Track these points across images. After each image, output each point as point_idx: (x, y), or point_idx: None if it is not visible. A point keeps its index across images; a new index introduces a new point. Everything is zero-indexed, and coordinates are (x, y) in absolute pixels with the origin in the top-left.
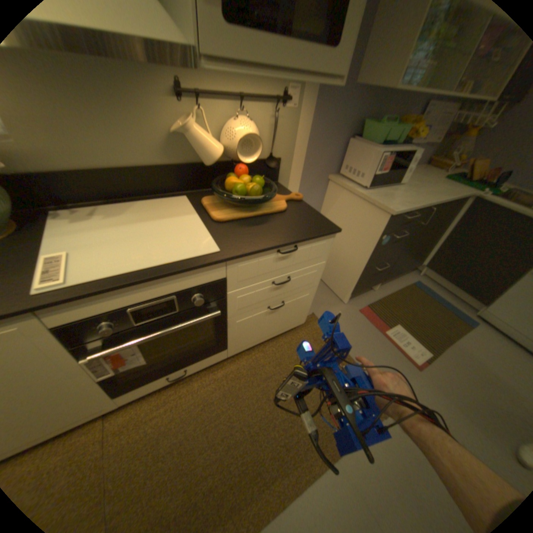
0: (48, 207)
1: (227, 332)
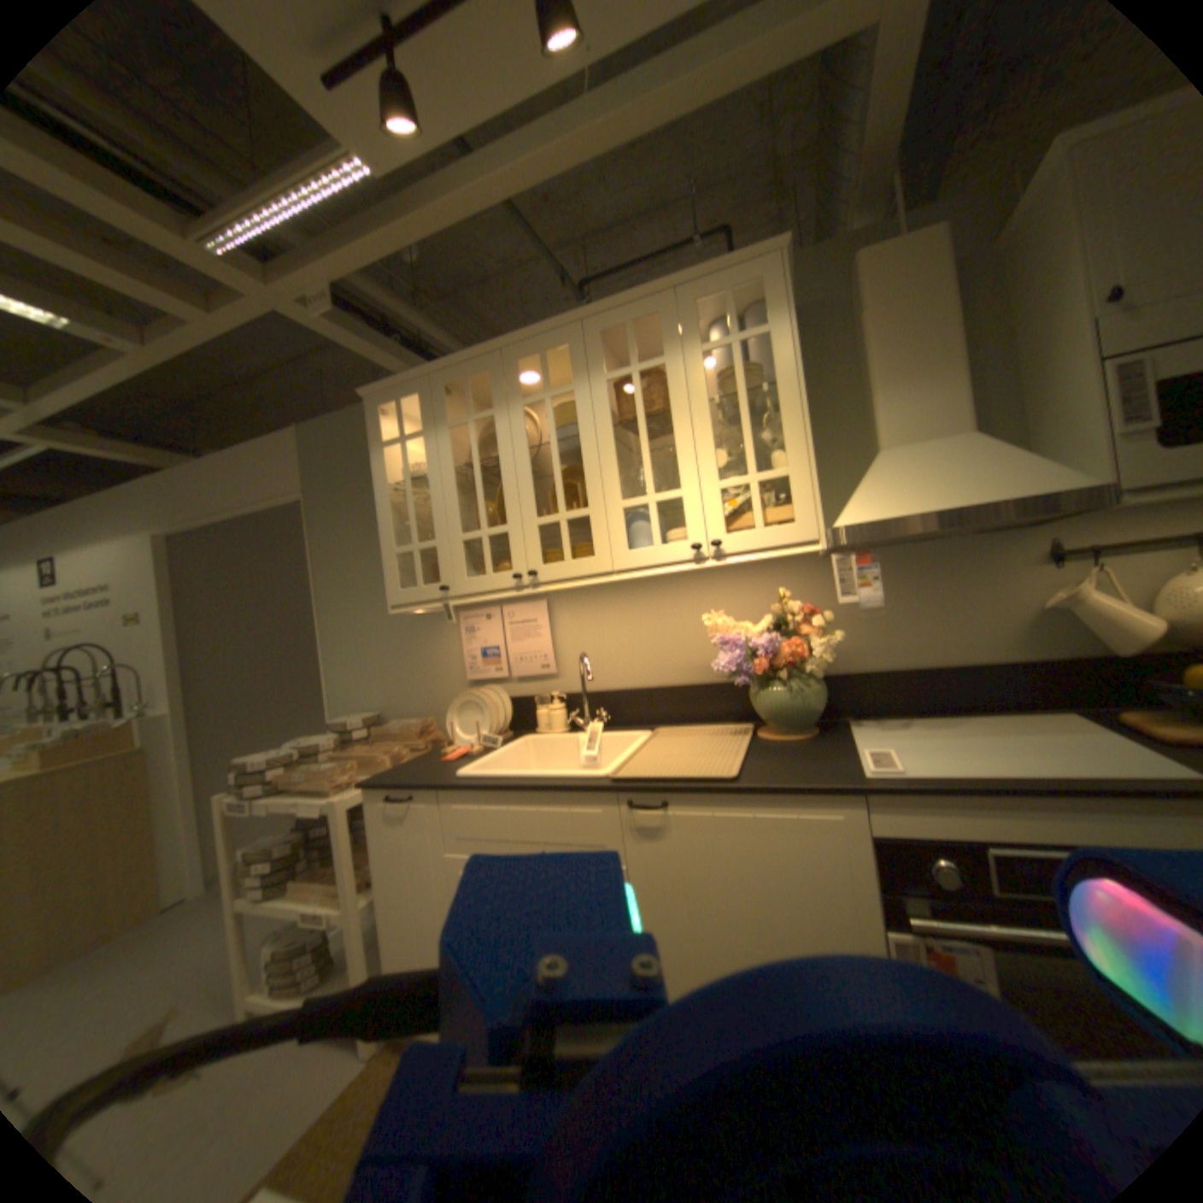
0: (845, 717)
1: None
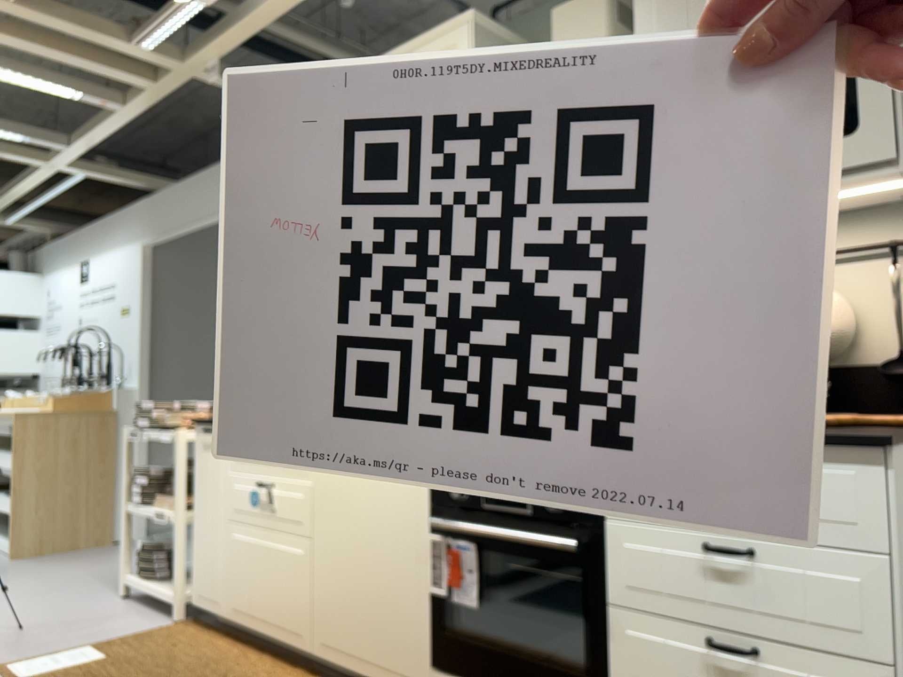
0: None
1: (611, 658)
